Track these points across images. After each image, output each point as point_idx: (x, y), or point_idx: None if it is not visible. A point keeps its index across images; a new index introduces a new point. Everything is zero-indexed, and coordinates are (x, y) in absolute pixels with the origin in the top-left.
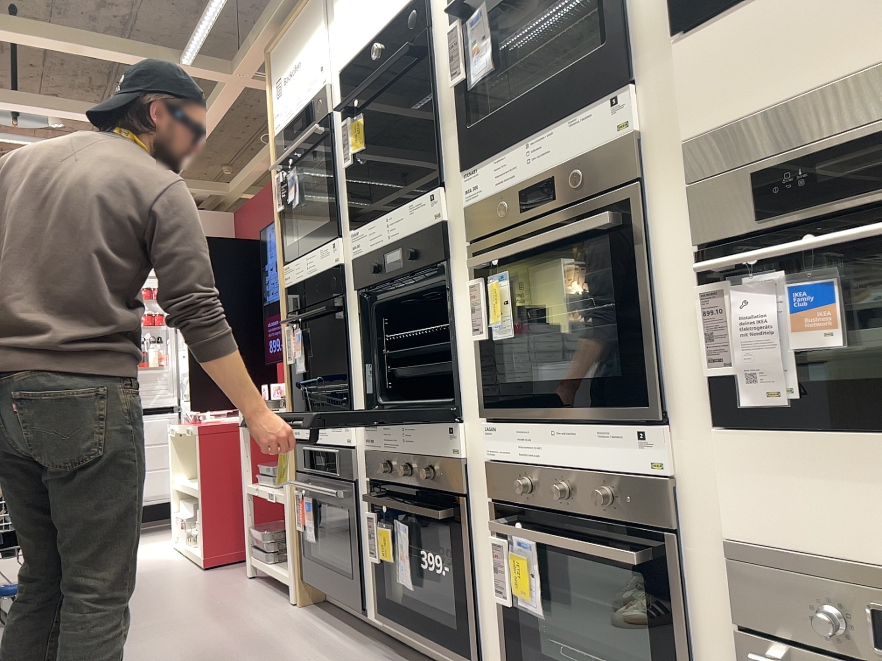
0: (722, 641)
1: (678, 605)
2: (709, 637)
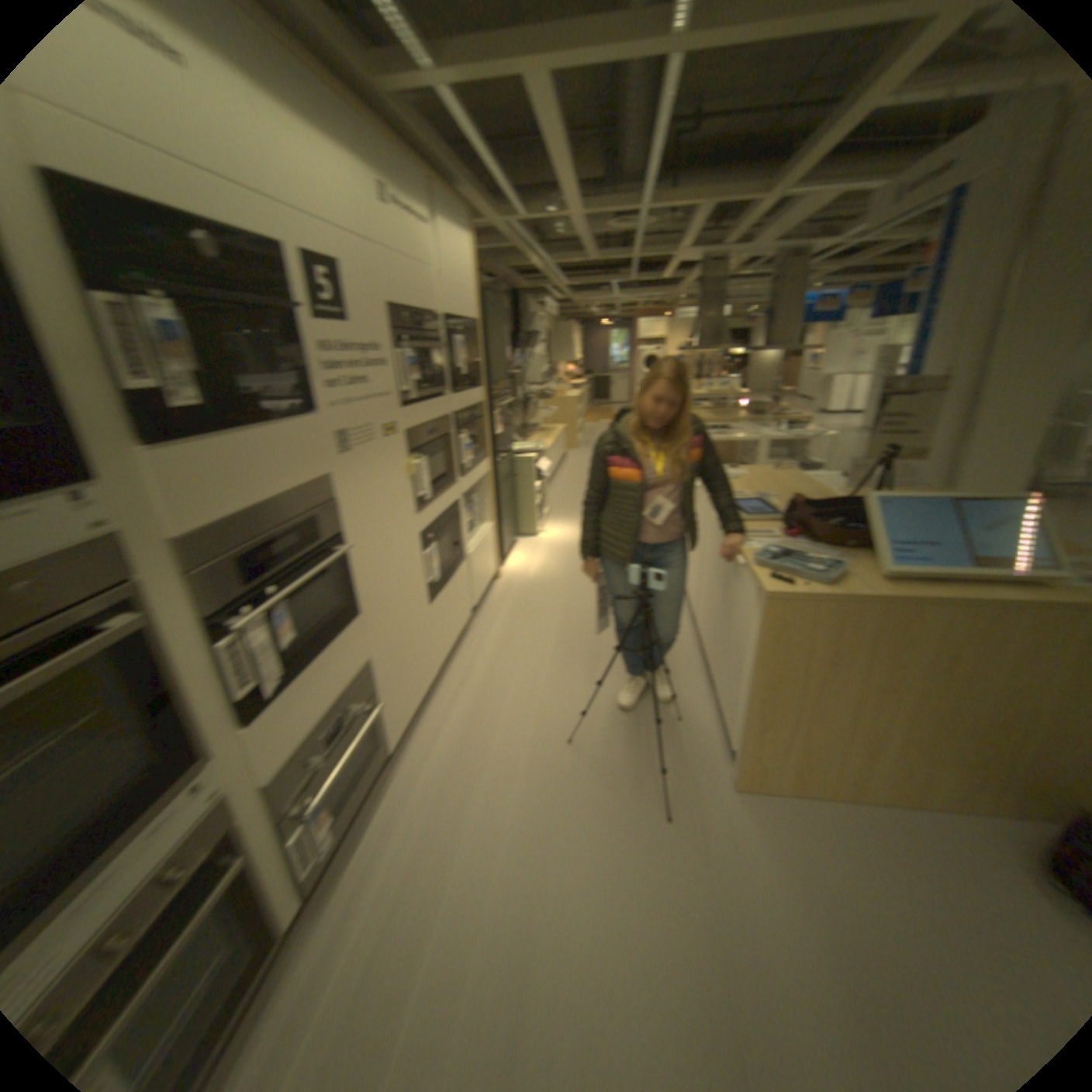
0: (266, 851)
1: (246, 867)
2: (259, 860)
